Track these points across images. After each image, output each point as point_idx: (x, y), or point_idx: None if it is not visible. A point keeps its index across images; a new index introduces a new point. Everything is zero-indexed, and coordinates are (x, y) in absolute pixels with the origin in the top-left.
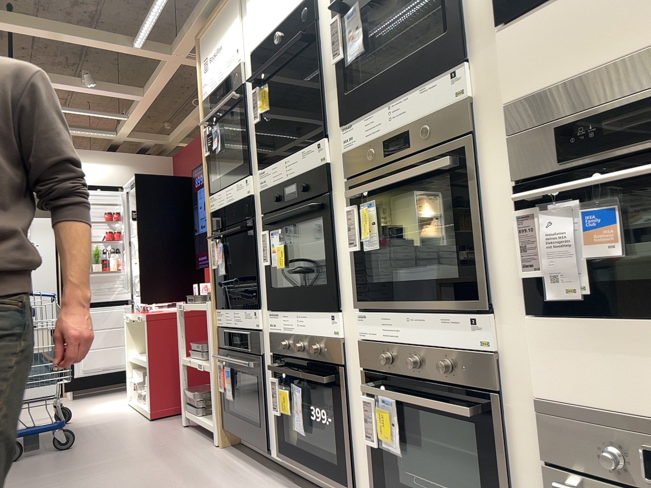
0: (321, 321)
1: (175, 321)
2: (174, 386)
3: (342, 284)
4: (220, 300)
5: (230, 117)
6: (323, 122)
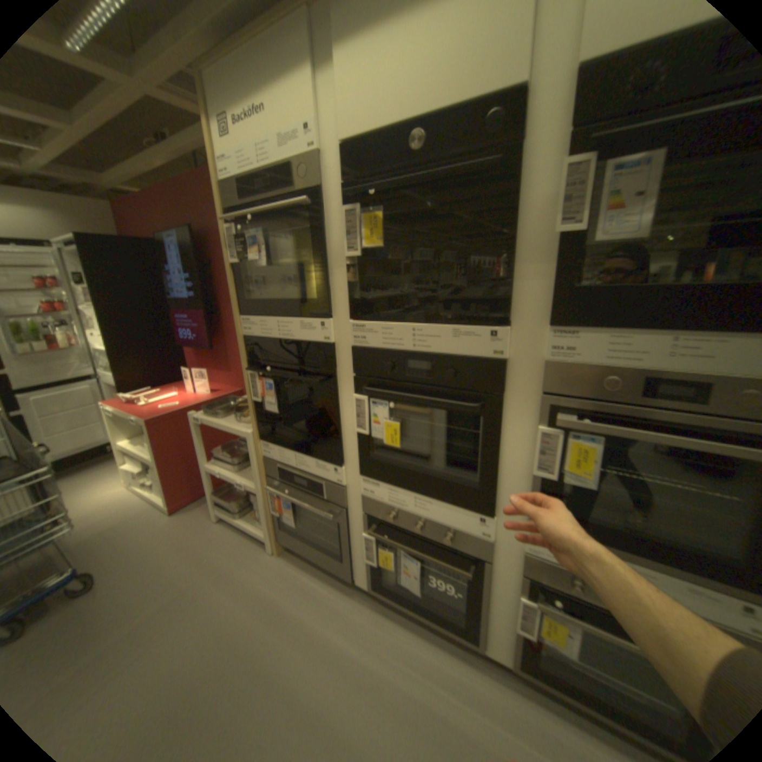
0: (459, 516)
1: (178, 420)
2: (187, 480)
3: (502, 493)
4: (263, 430)
5: (274, 218)
6: (507, 303)
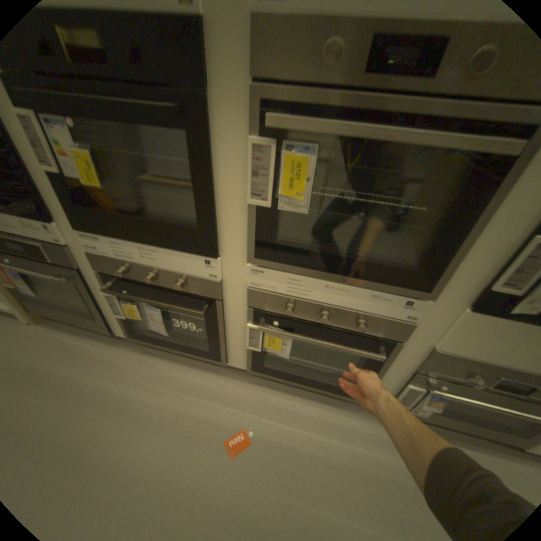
0: (186, 261)
1: None
2: None
3: (223, 231)
4: None
5: None
6: None
